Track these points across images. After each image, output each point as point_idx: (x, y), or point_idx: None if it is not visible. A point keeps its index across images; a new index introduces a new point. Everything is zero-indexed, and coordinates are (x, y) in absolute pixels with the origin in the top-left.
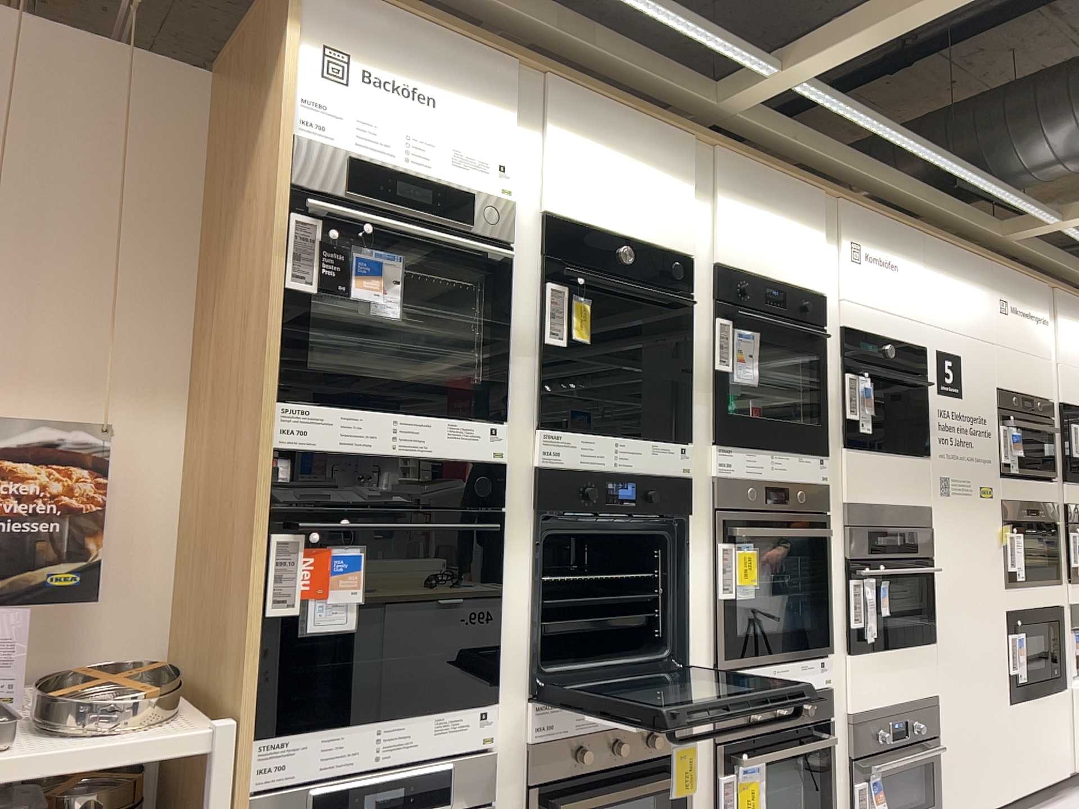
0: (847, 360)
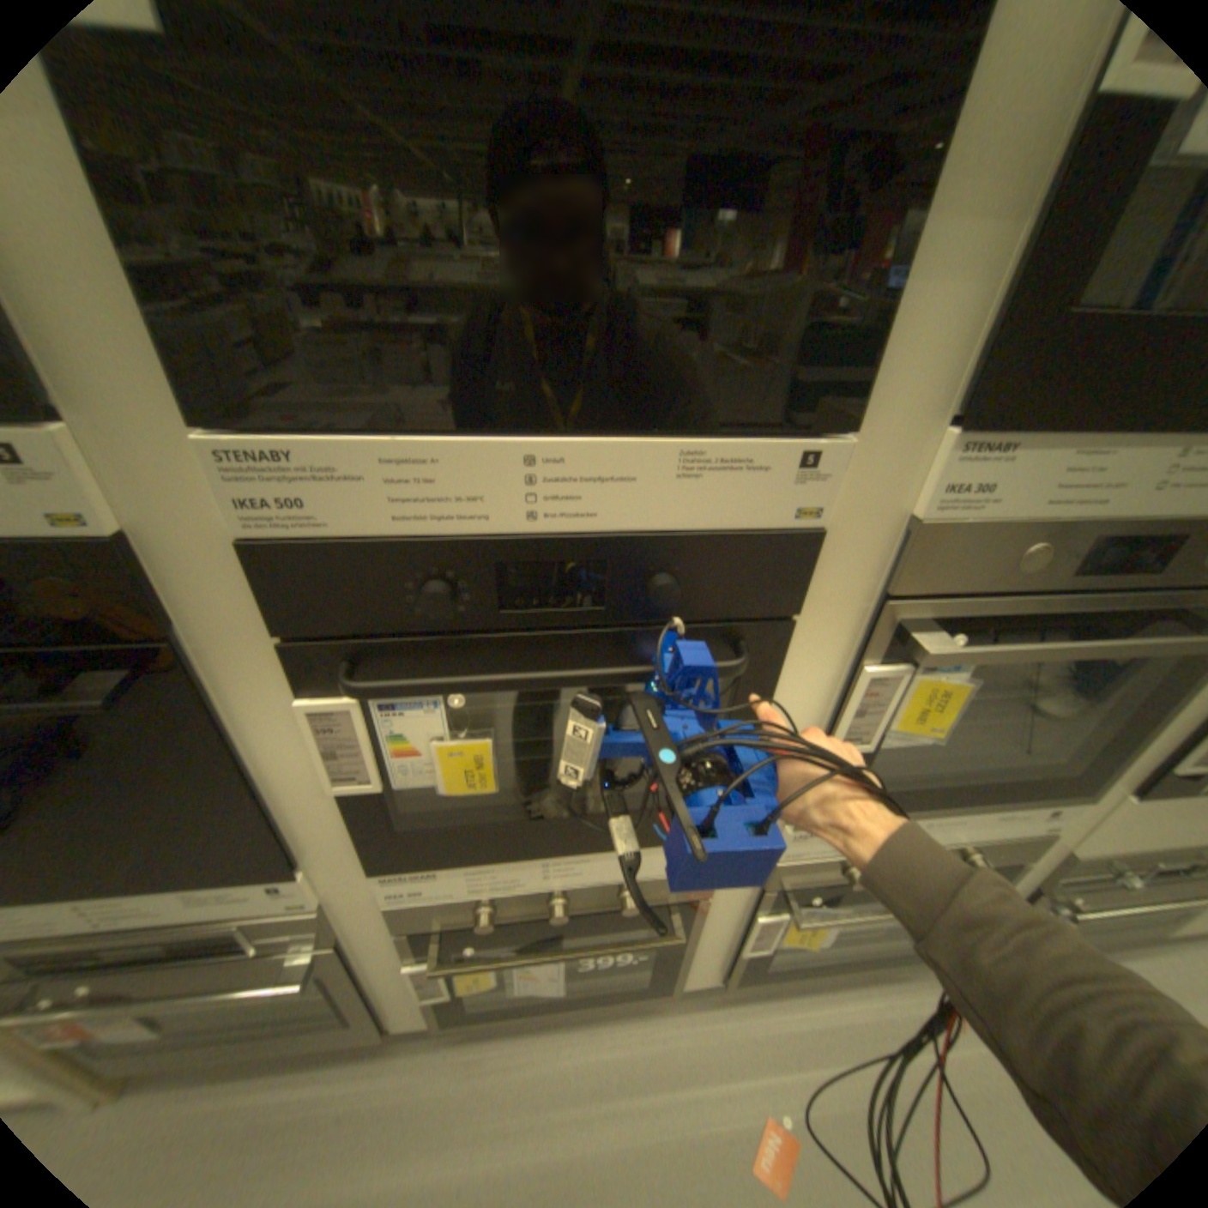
0: None
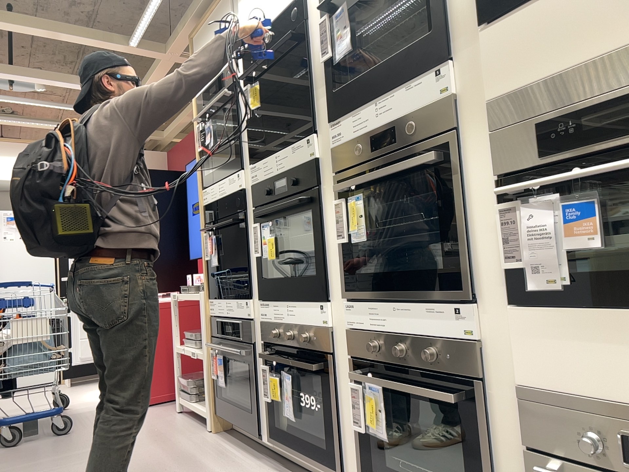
0: None
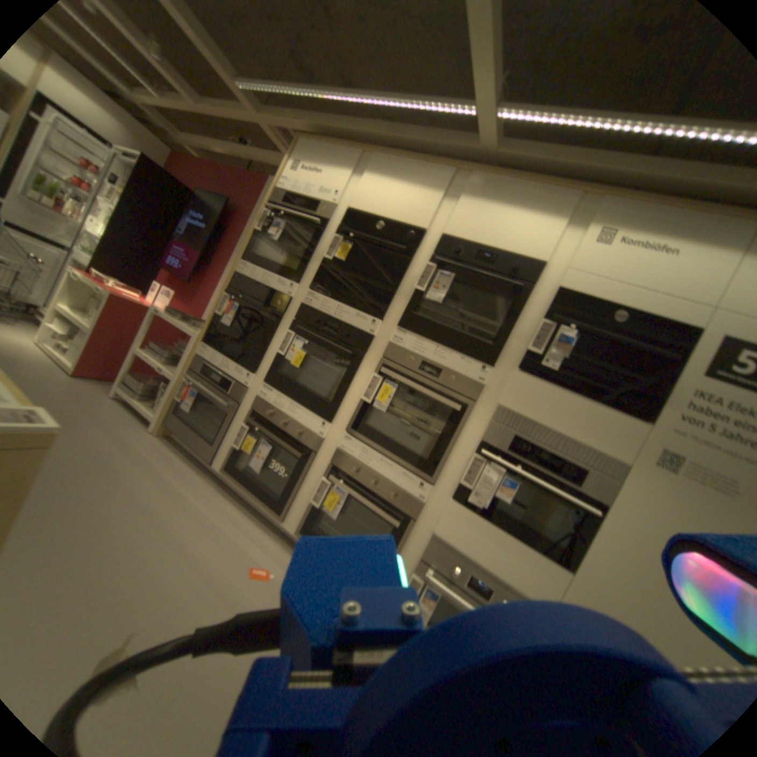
0: (554, 311)
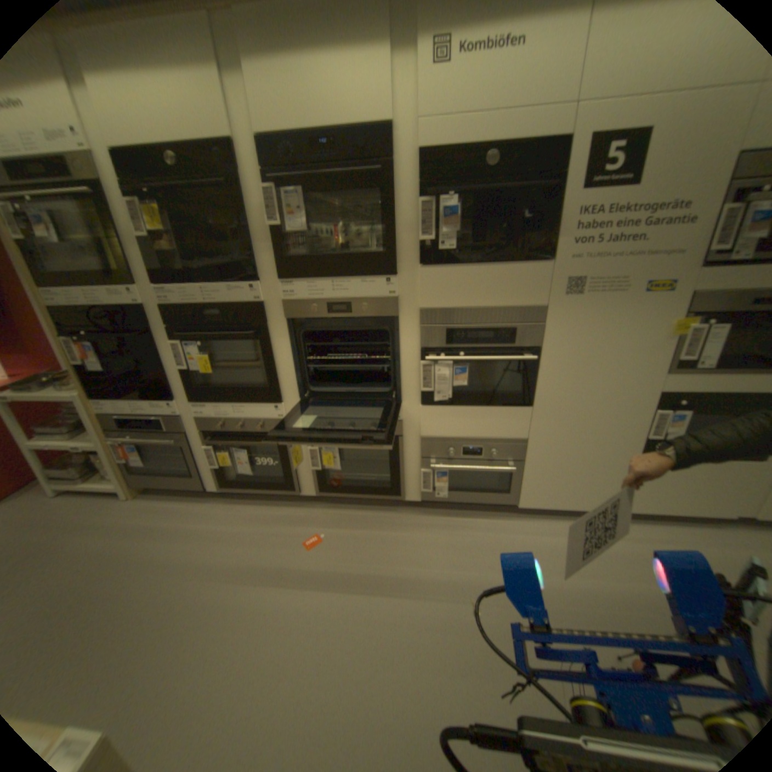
0: (427, 183)
